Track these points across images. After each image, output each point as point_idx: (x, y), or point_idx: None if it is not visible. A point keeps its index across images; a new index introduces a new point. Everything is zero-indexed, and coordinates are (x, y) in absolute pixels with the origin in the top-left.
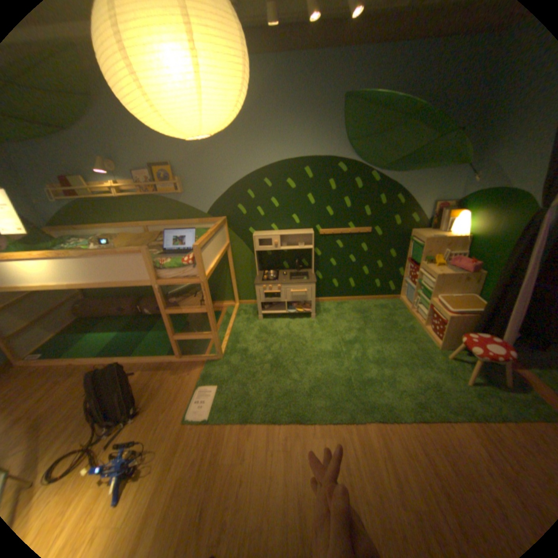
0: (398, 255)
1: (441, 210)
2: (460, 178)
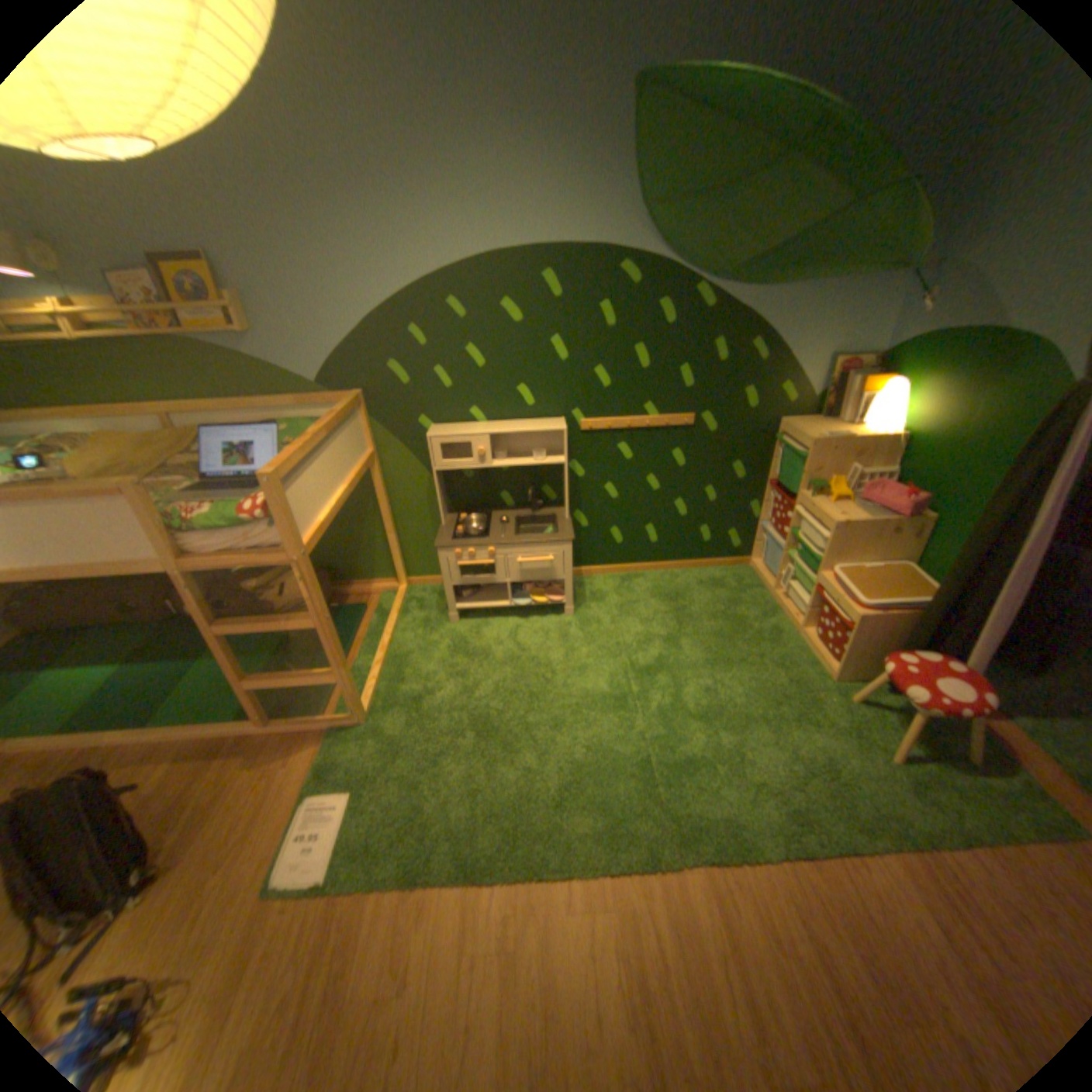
0: (749, 474)
1: (844, 376)
2: (890, 304)
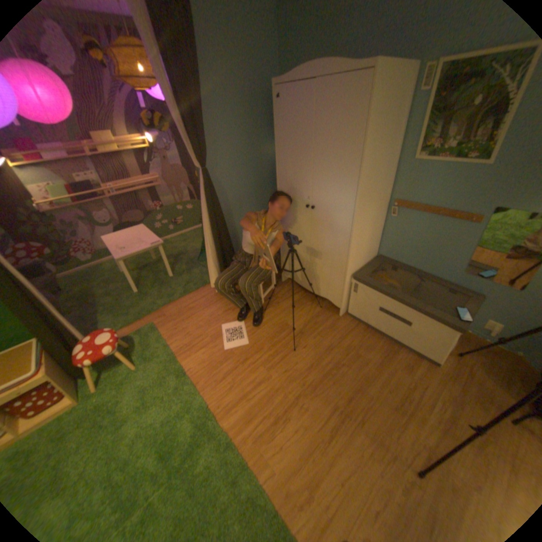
0: None
1: None
2: None
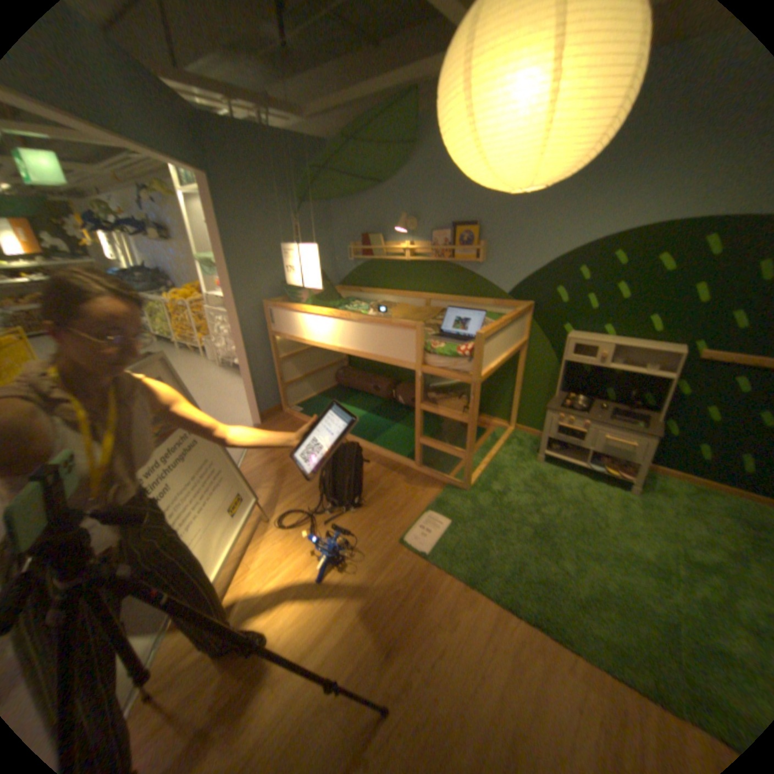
0: None
1: None
2: None
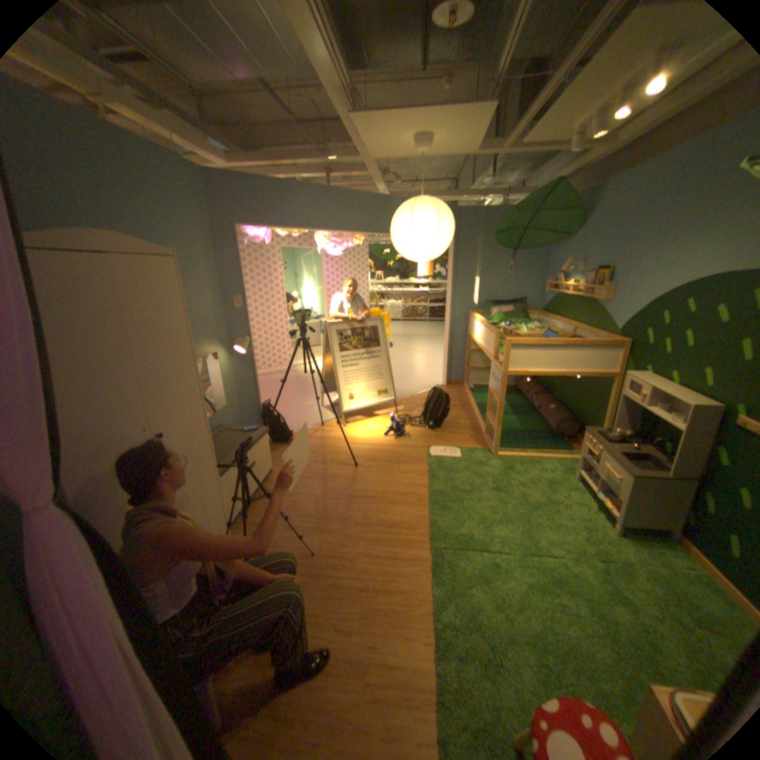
0: None
1: None
2: None
